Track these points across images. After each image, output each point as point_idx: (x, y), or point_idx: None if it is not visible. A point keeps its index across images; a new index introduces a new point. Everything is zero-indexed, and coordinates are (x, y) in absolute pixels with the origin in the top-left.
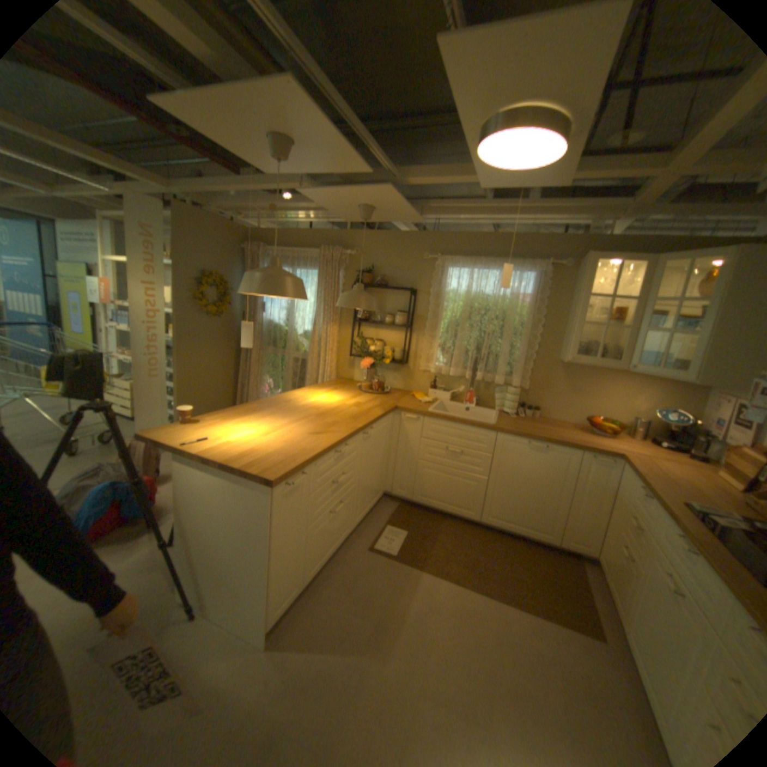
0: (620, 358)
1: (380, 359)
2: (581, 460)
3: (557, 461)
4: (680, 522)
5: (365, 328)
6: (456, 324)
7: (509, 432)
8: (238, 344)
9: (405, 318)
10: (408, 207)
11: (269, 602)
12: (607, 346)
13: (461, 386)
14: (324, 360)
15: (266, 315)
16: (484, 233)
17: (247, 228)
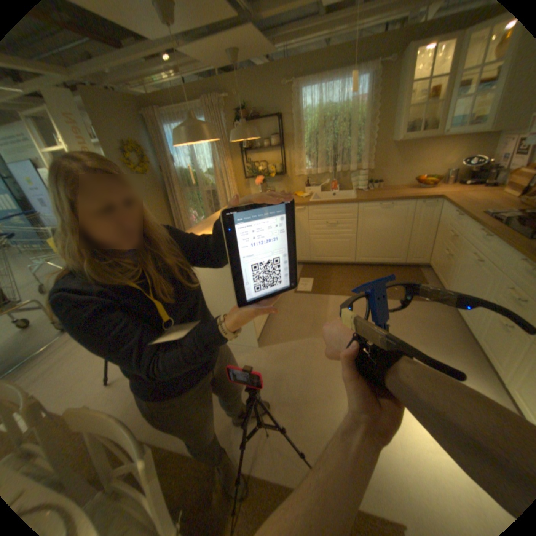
0: (437, 127)
1: (267, 174)
2: (415, 206)
3: (399, 211)
4: (480, 221)
5: (250, 155)
6: (315, 133)
7: (366, 200)
8: (163, 191)
9: (278, 139)
10: (264, 41)
11: (255, 324)
12: (426, 121)
13: (327, 179)
14: (228, 186)
15: (176, 164)
16: (324, 48)
17: (137, 96)
